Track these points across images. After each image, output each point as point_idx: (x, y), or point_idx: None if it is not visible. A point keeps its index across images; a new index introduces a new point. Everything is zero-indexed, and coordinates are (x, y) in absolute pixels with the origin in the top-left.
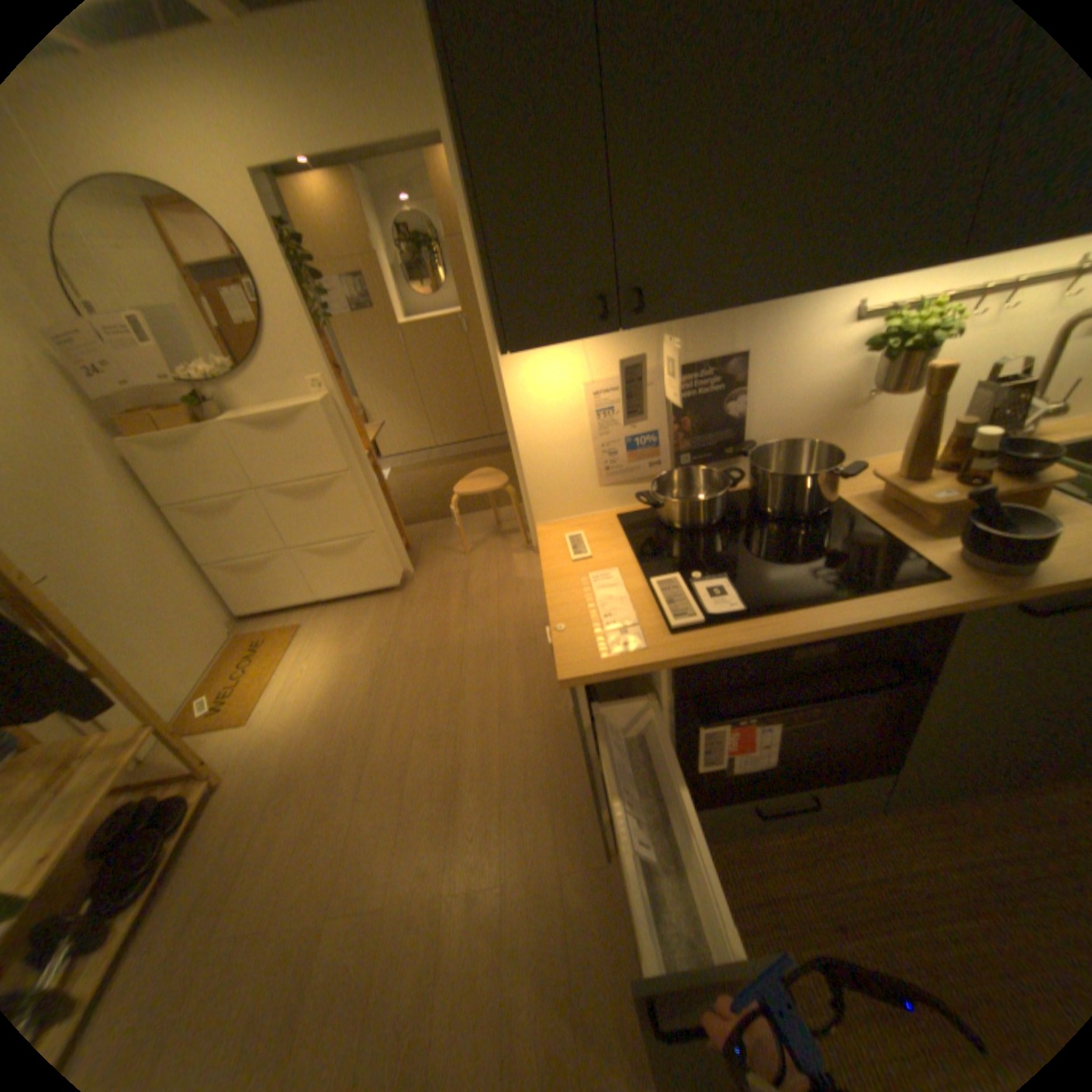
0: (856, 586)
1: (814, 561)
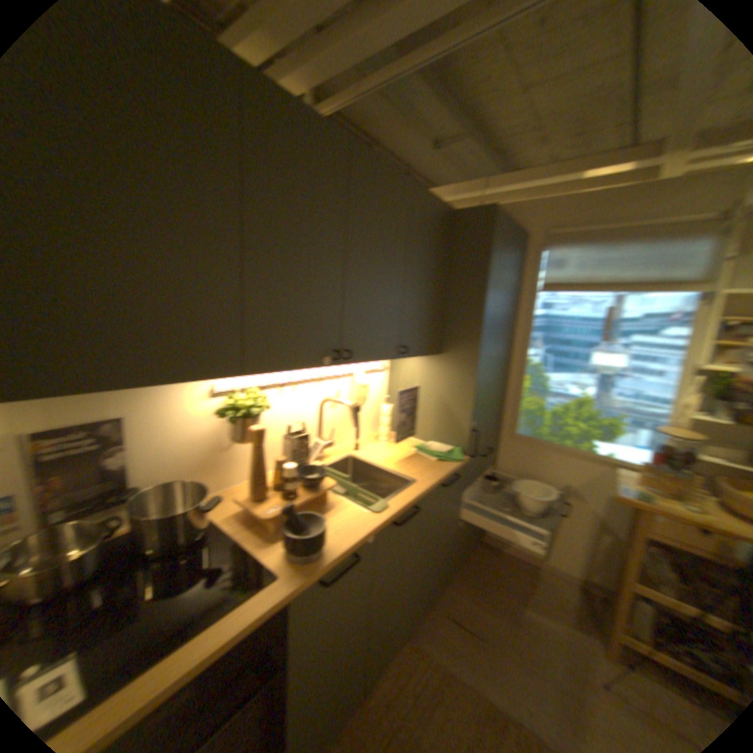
0: (212, 613)
1: (182, 597)
